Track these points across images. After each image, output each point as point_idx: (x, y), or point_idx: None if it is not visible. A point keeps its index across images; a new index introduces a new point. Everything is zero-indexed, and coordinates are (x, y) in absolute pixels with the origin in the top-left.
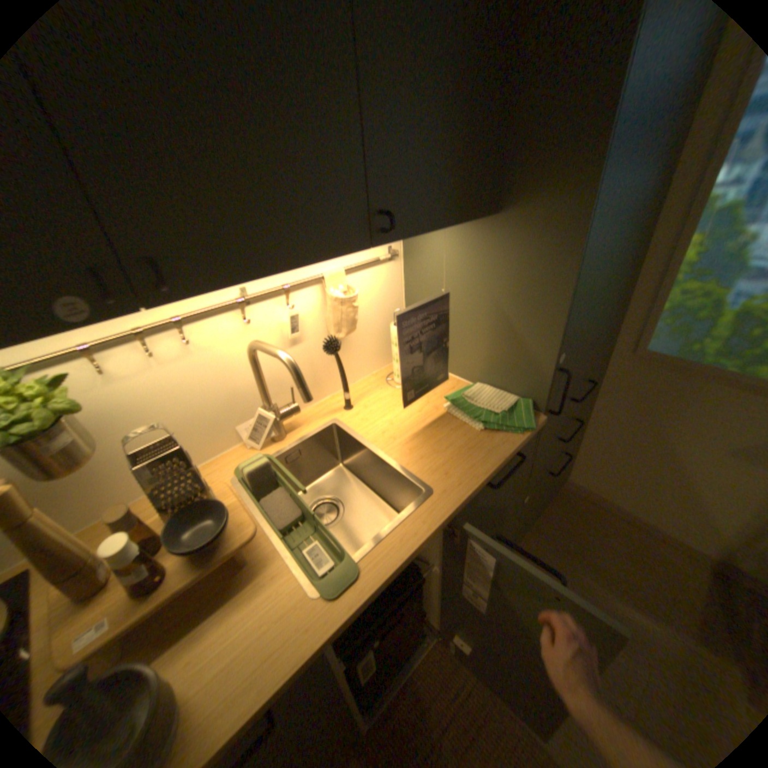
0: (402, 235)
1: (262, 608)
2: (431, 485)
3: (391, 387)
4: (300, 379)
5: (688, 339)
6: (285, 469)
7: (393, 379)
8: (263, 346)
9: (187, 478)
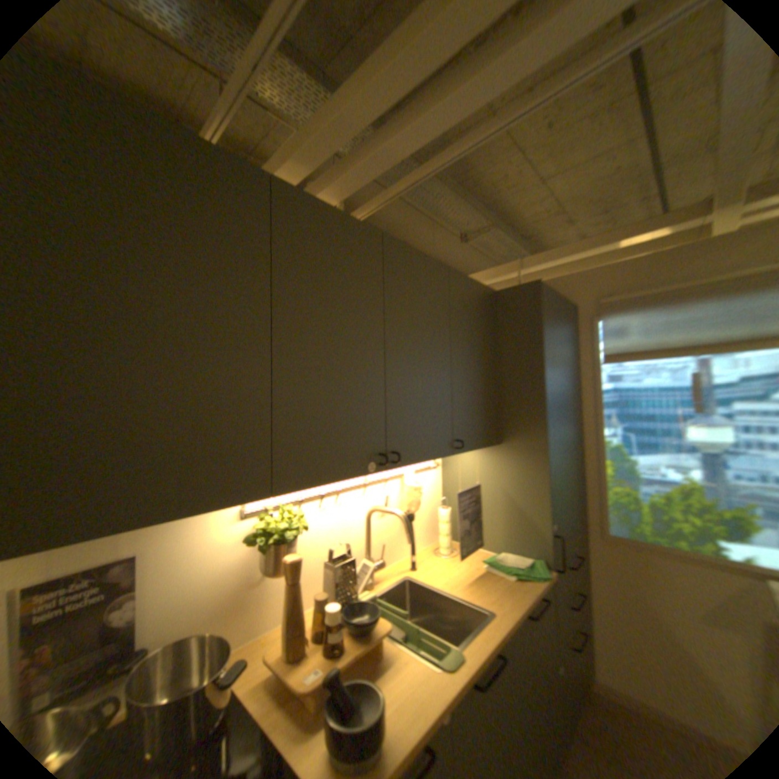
0: (462, 451)
1: (407, 679)
2: (494, 612)
3: (440, 558)
4: (409, 528)
5: (631, 526)
6: (384, 607)
7: (439, 553)
8: (382, 509)
9: (350, 585)
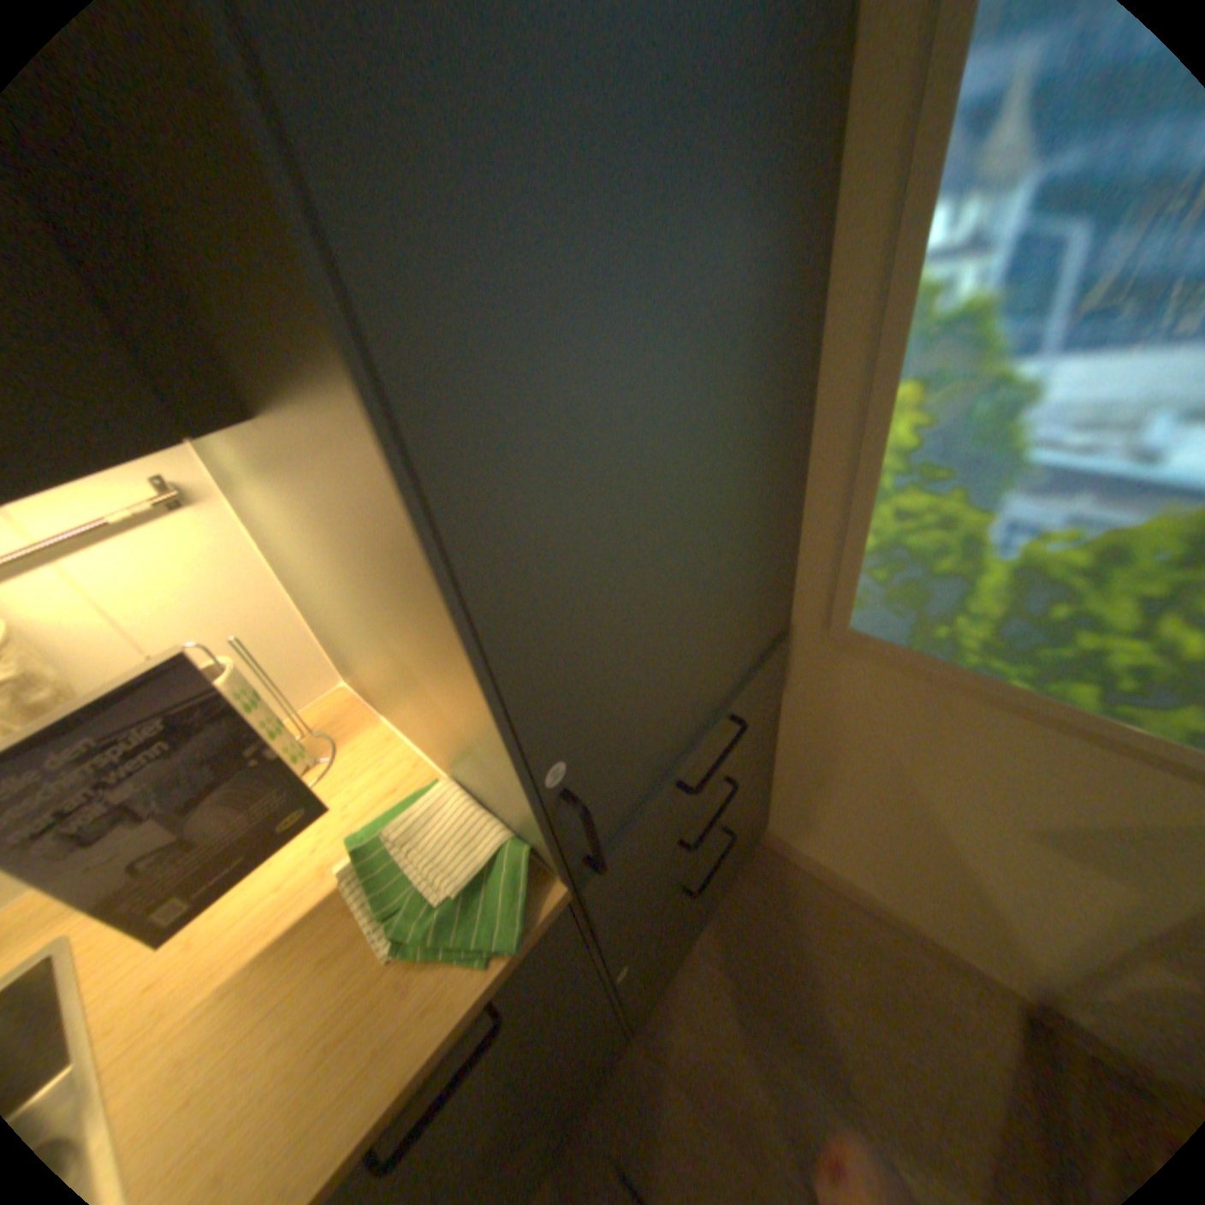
0: None
1: None
2: None
3: None
4: None
5: (925, 614)
6: None
7: None
8: None
9: None
